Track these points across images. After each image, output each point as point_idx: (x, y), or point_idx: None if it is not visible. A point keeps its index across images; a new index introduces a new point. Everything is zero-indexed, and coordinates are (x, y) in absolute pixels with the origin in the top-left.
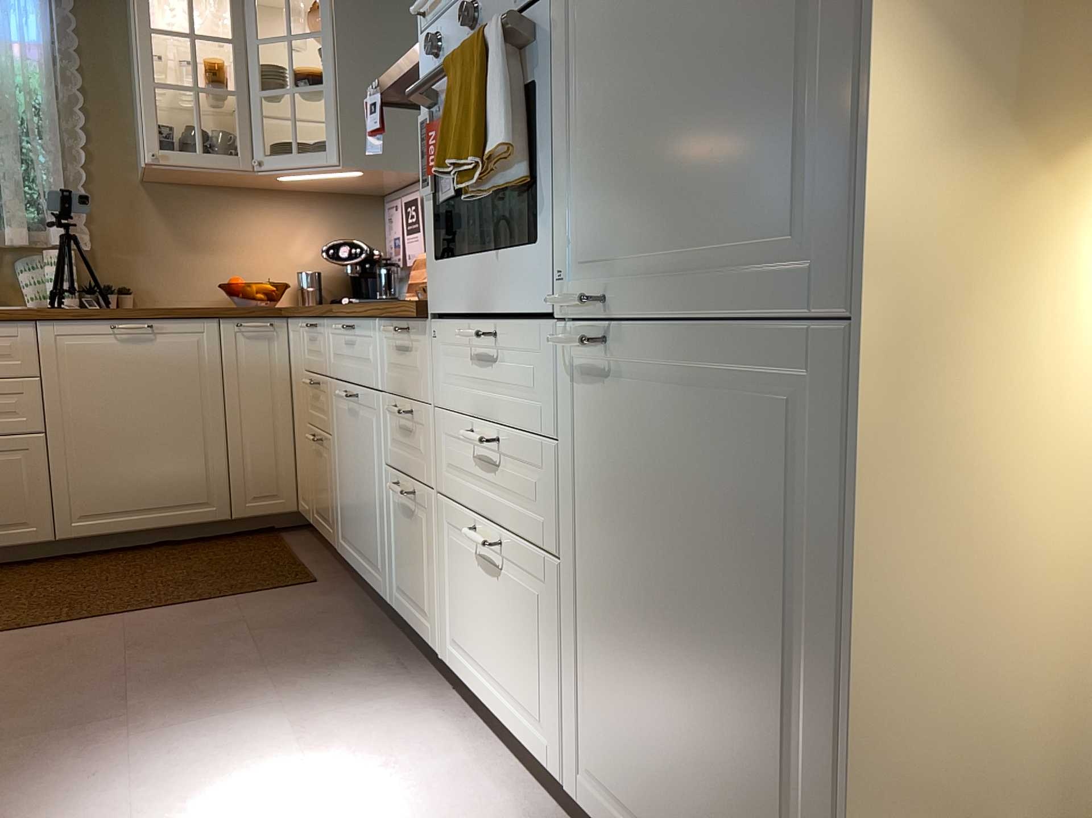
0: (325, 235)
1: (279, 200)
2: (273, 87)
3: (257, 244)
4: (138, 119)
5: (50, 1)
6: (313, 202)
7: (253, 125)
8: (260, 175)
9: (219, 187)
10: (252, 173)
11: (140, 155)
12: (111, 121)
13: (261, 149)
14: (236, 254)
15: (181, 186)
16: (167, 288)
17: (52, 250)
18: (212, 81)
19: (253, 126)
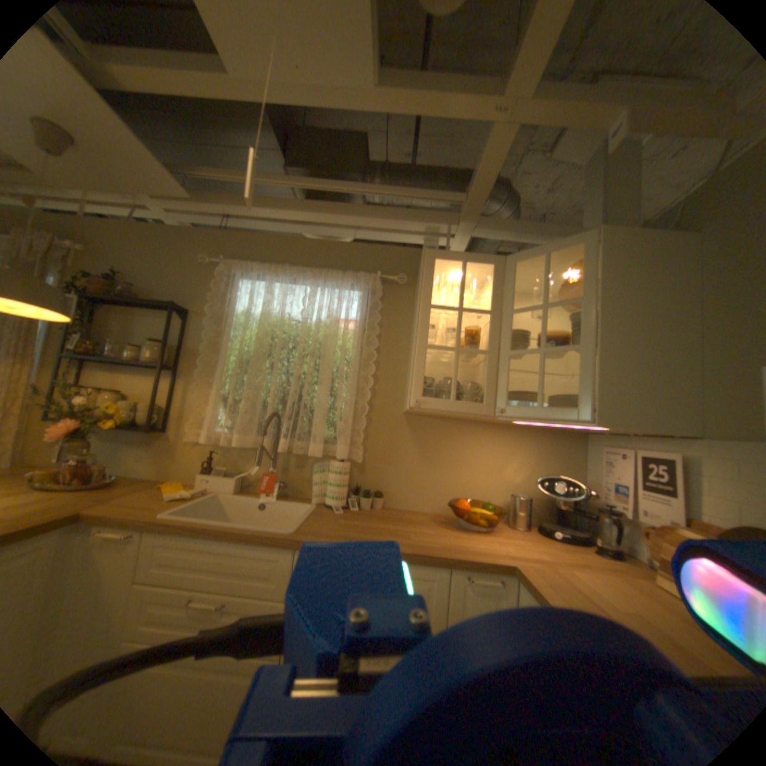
0: (536, 464)
1: (501, 433)
2: (519, 348)
3: (480, 466)
4: (410, 370)
5: (369, 294)
6: (528, 436)
7: (500, 378)
8: (500, 420)
9: (458, 421)
10: (493, 418)
11: (407, 396)
12: (392, 370)
13: (506, 400)
14: (462, 474)
15: (431, 418)
16: (408, 495)
17: (338, 458)
18: (467, 343)
19: (499, 379)
